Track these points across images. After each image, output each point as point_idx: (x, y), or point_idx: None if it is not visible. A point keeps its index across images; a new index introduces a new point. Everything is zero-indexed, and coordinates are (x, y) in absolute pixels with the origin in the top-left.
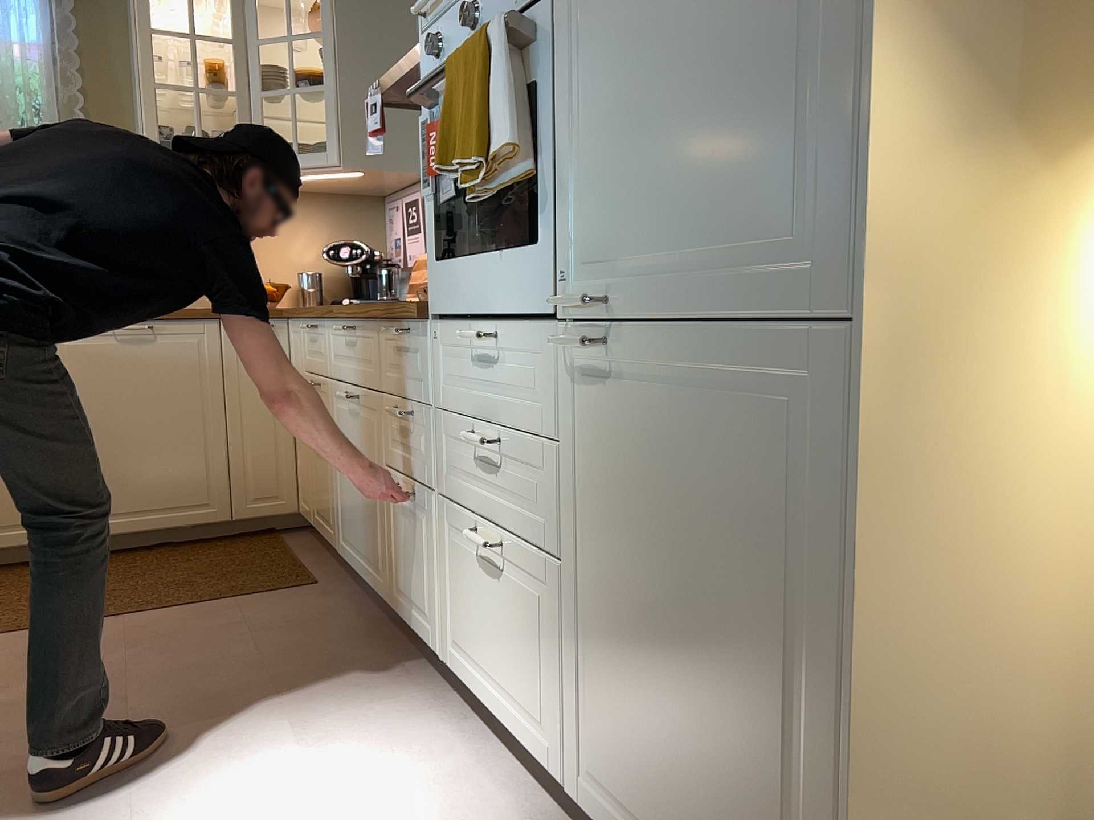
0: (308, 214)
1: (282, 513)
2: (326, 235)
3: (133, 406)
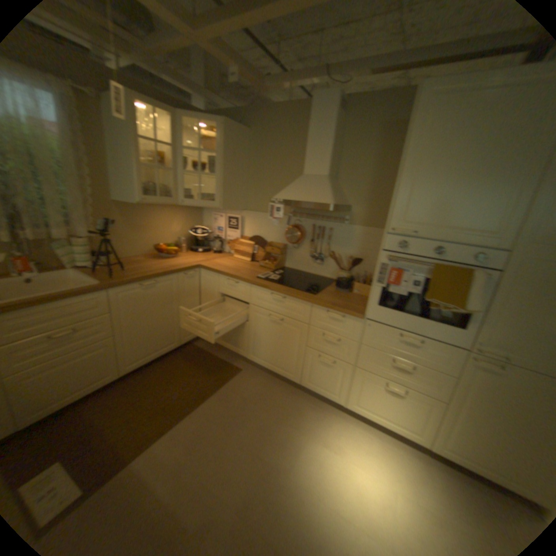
0: (176, 213)
1: (194, 337)
2: (182, 221)
3: (147, 315)
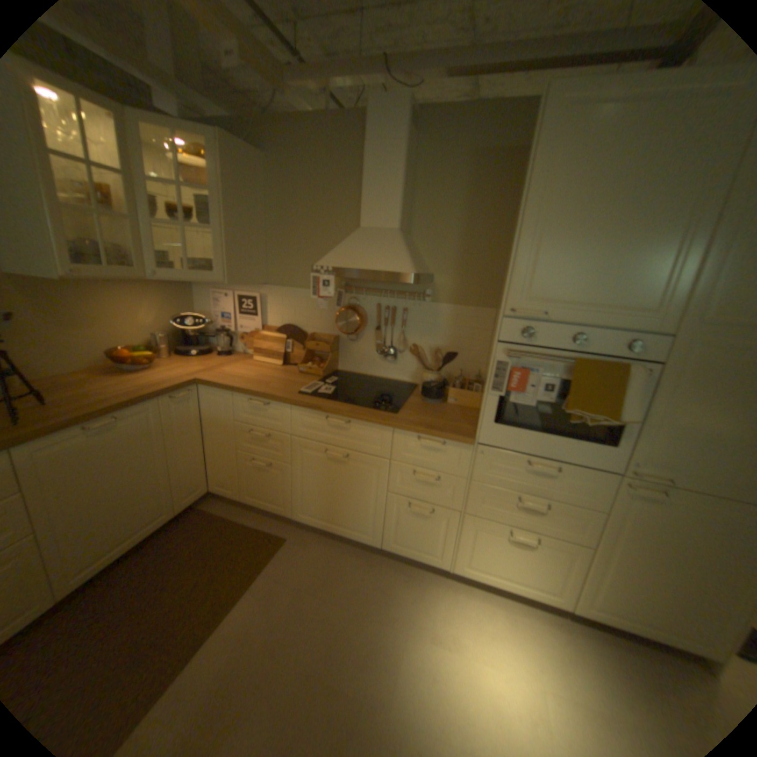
0: (146, 293)
1: (200, 497)
2: (158, 306)
3: (106, 479)
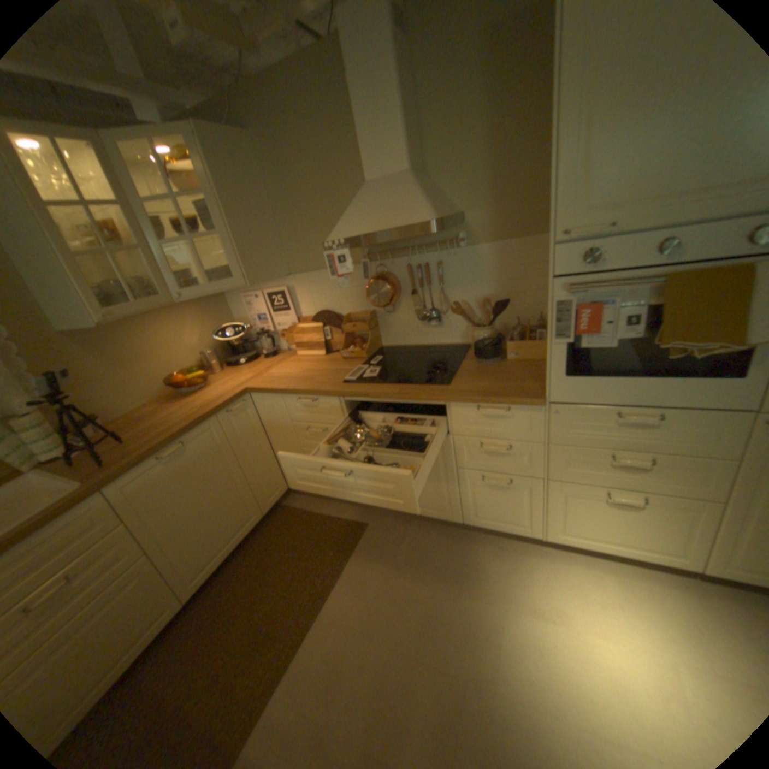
0: (185, 313)
1: (282, 494)
2: (200, 323)
3: (192, 496)
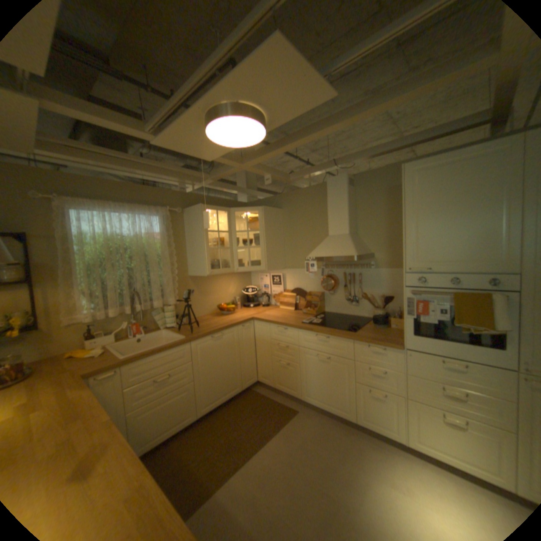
0: (233, 278)
1: (254, 383)
2: (237, 284)
3: (218, 363)
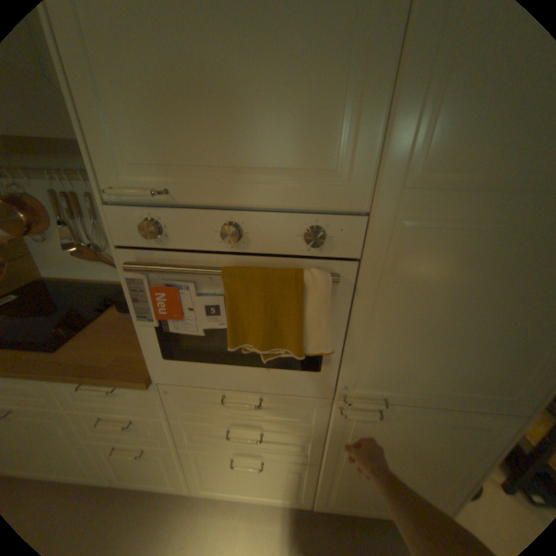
0: None
1: None
2: None
3: None
